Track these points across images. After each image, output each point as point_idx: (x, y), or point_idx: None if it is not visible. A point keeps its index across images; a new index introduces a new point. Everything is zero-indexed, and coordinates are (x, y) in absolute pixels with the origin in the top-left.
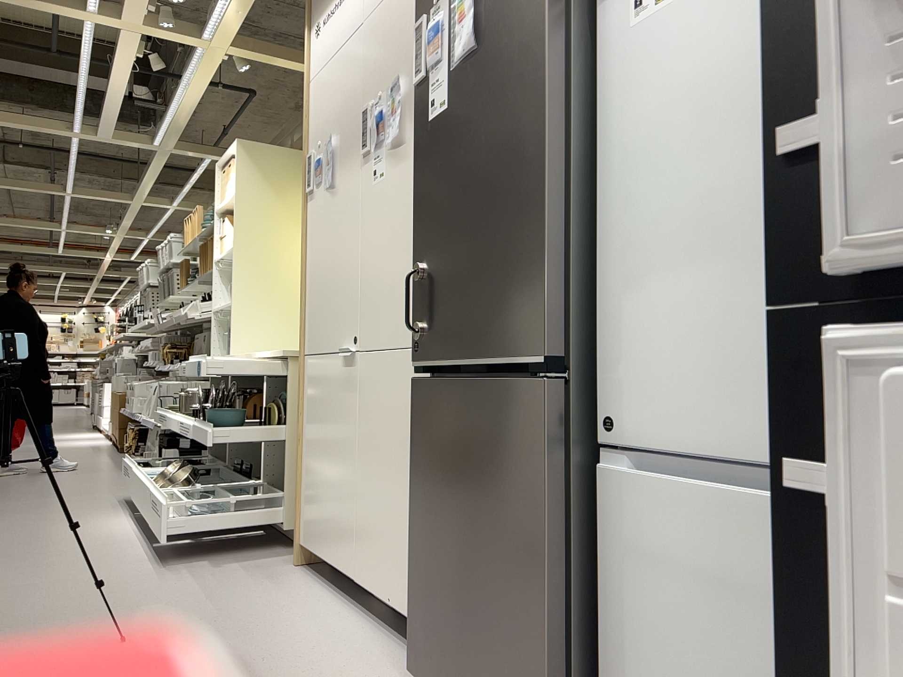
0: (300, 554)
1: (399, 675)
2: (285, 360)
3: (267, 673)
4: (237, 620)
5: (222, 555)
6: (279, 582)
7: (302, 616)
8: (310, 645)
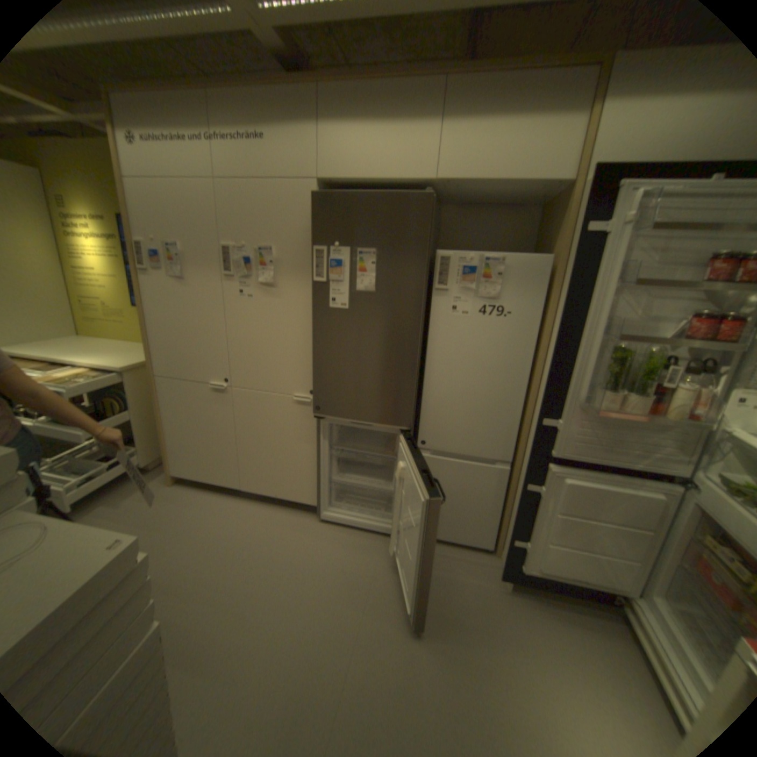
0: (170, 479)
1: (303, 523)
2: (114, 369)
3: (251, 553)
4: (190, 534)
5: (105, 497)
6: (176, 500)
7: (221, 515)
8: (248, 529)
